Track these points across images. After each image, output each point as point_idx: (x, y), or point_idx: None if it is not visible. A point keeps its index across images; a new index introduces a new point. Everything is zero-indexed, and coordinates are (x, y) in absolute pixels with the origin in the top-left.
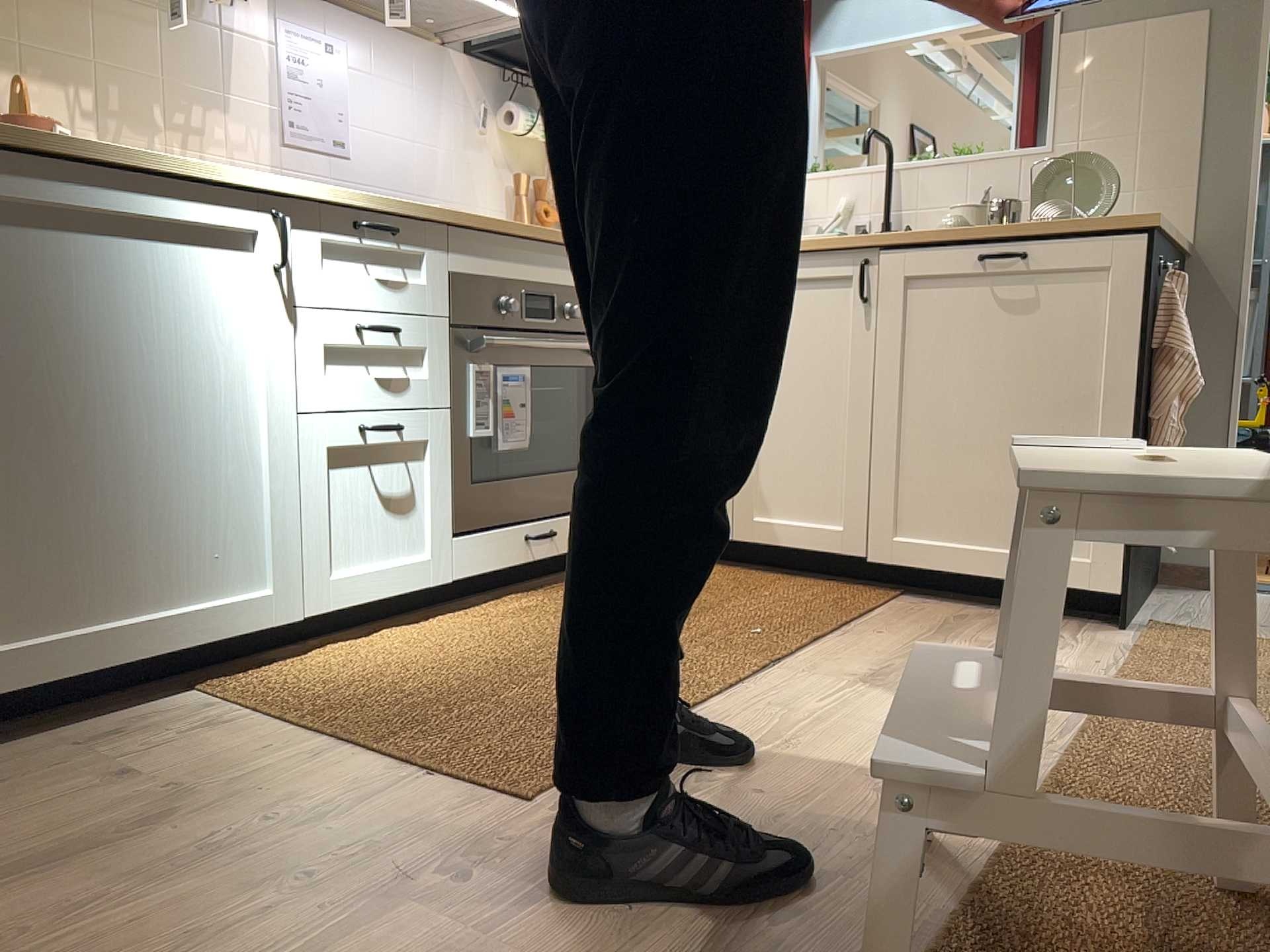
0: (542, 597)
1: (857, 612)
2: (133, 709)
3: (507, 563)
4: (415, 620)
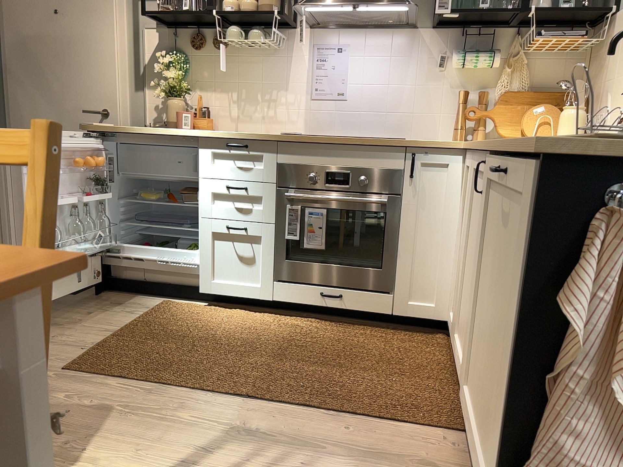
0: (325, 327)
1: (380, 418)
2: (142, 301)
3: (308, 303)
4: (263, 312)
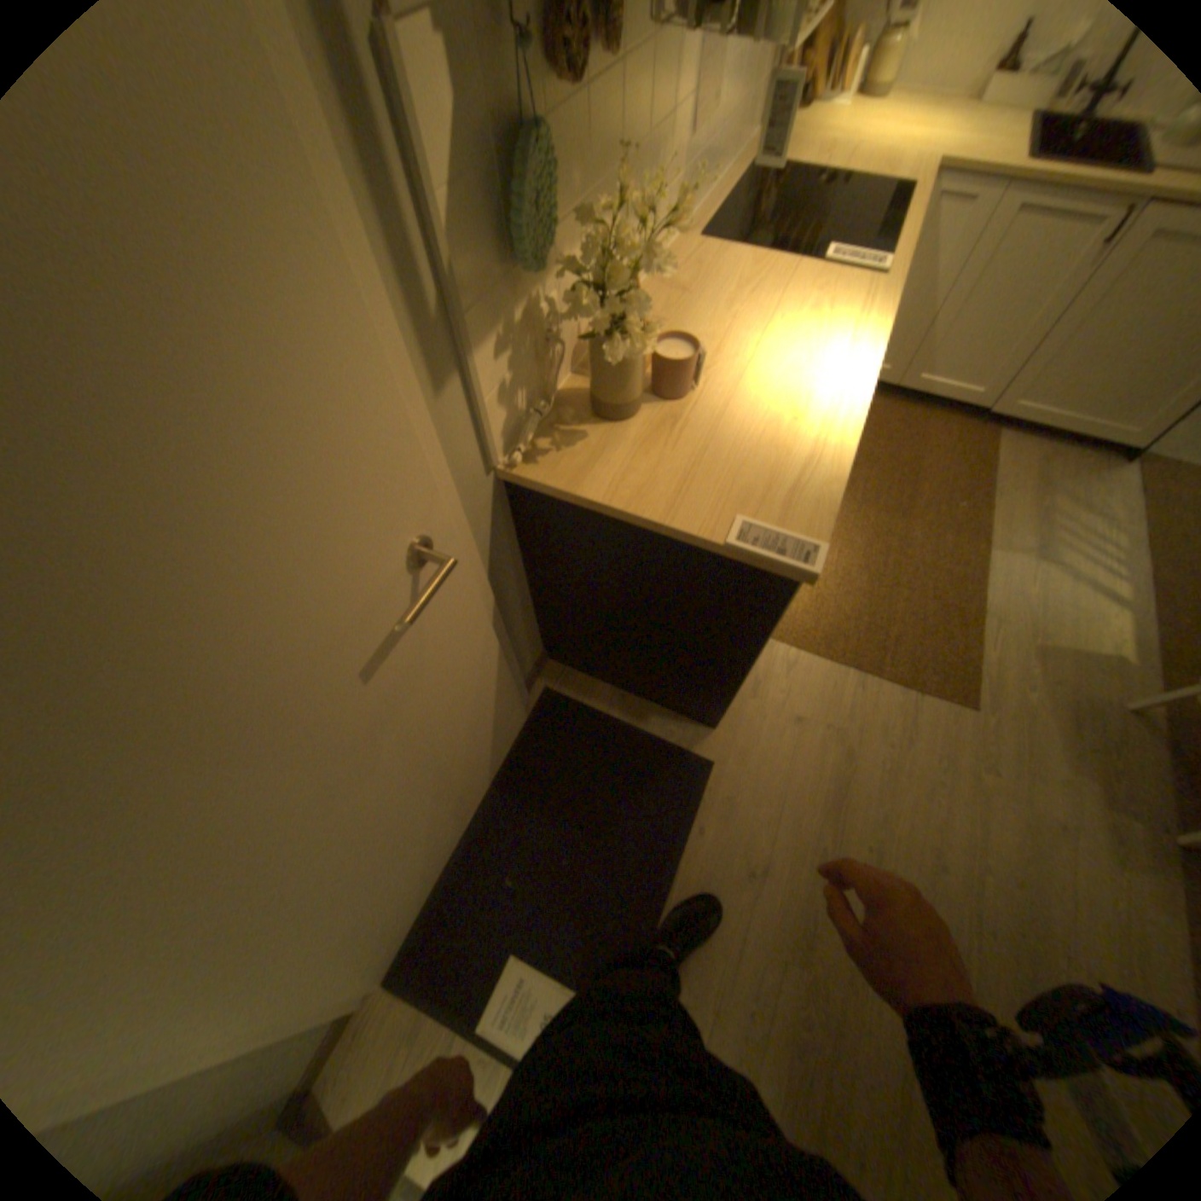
0: None
1: (998, 466)
2: None
3: None
4: None
